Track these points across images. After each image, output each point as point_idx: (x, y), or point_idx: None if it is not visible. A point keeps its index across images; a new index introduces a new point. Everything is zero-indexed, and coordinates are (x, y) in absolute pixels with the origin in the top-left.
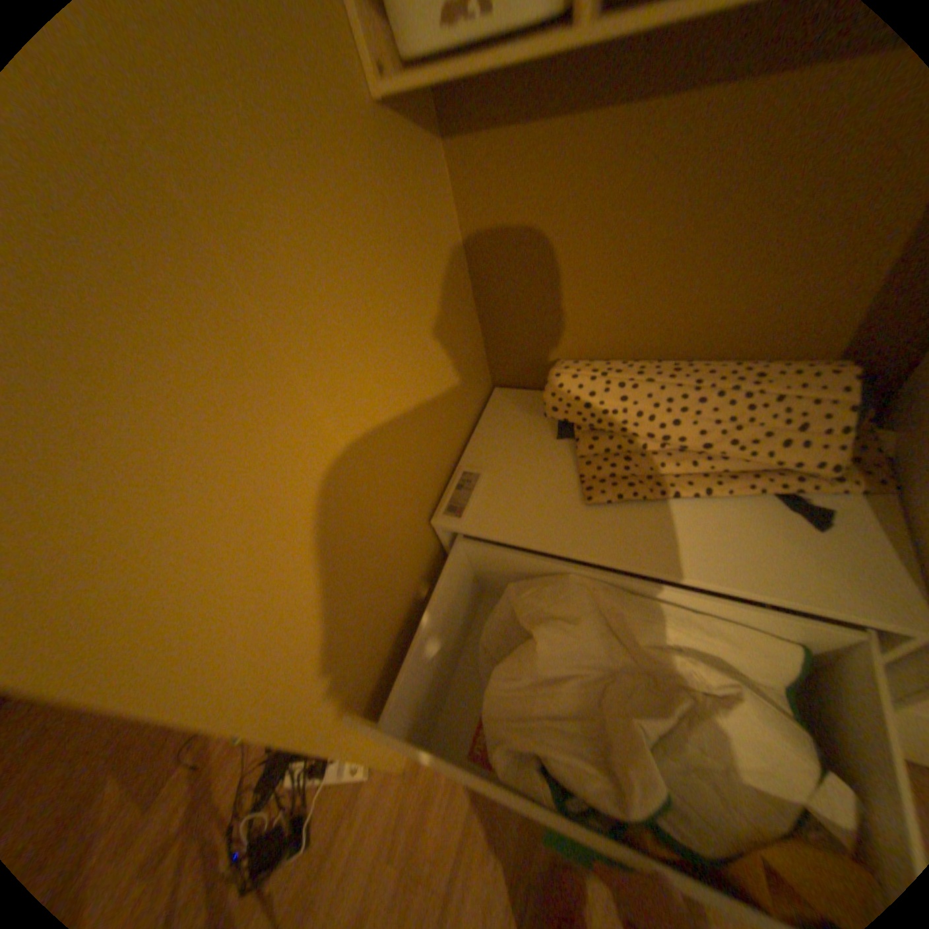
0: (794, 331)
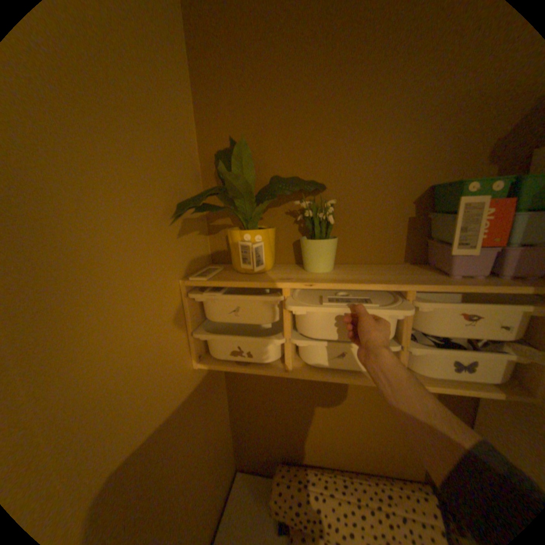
0: (399, 464)
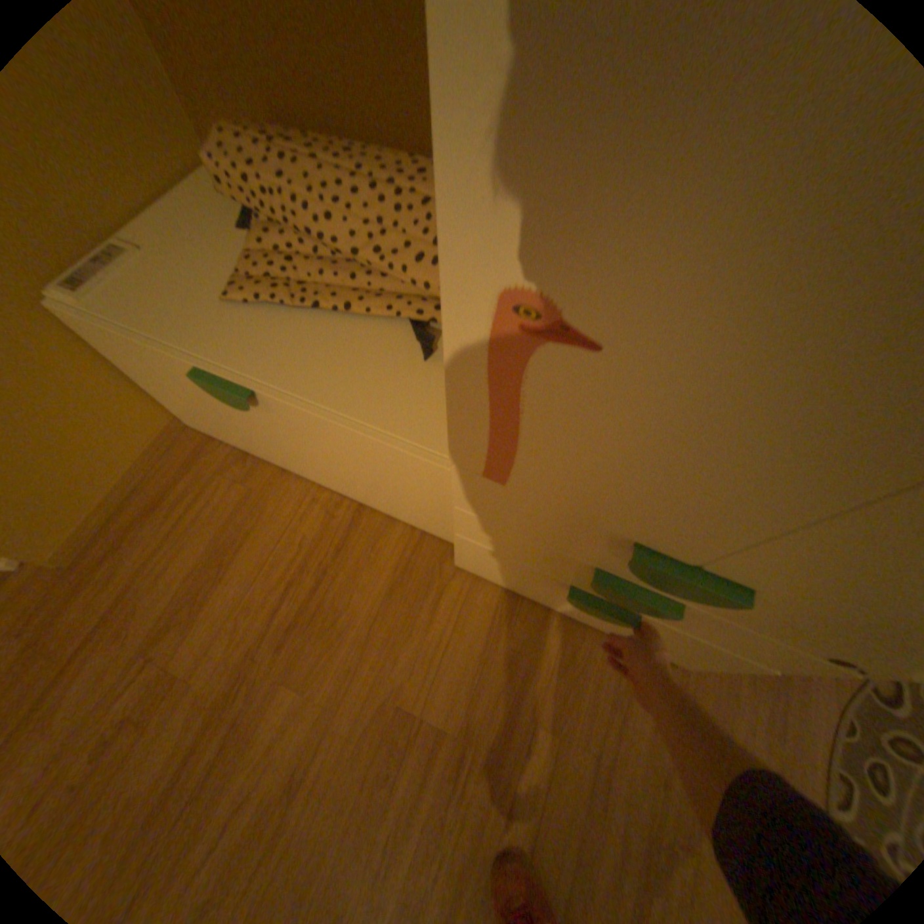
0: None
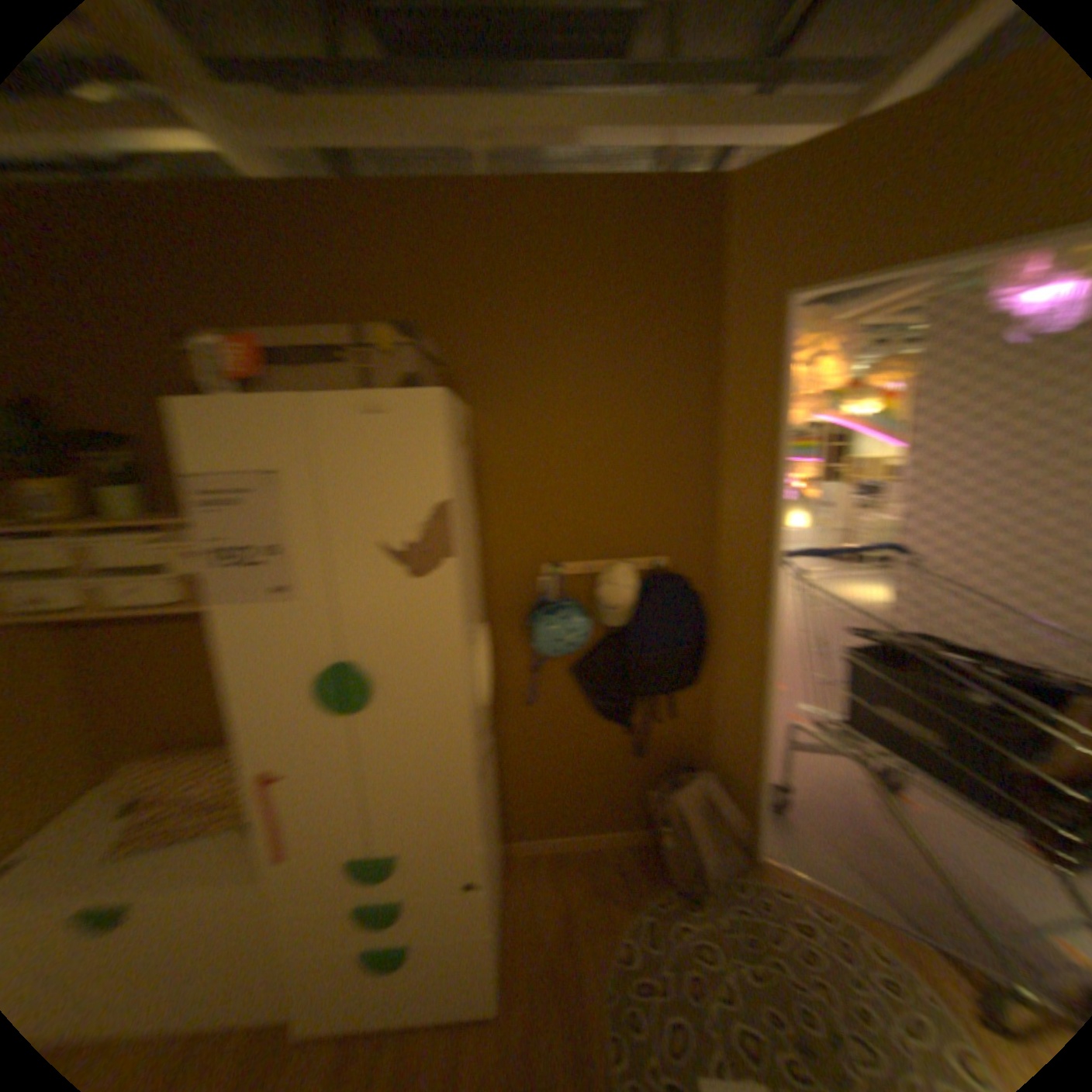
0: None
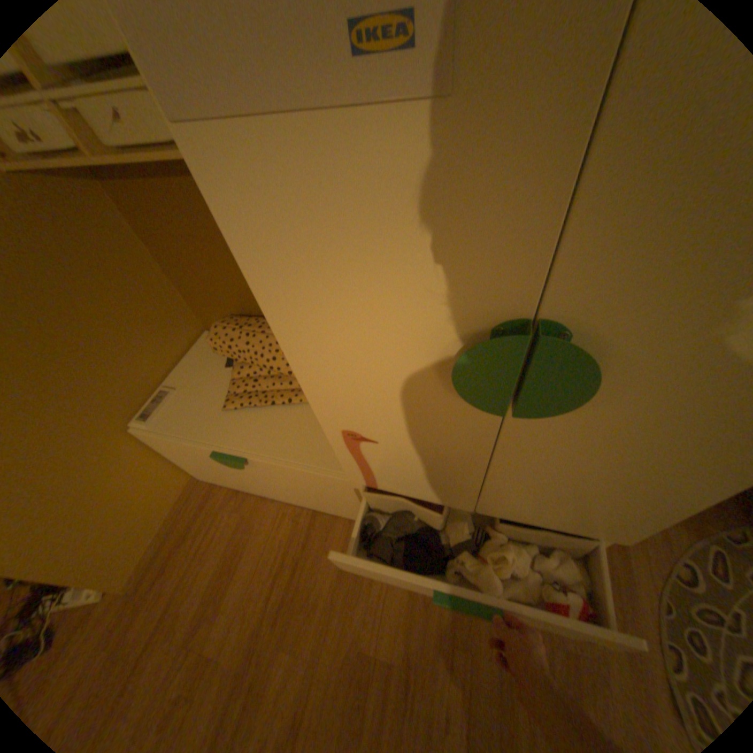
0: None
